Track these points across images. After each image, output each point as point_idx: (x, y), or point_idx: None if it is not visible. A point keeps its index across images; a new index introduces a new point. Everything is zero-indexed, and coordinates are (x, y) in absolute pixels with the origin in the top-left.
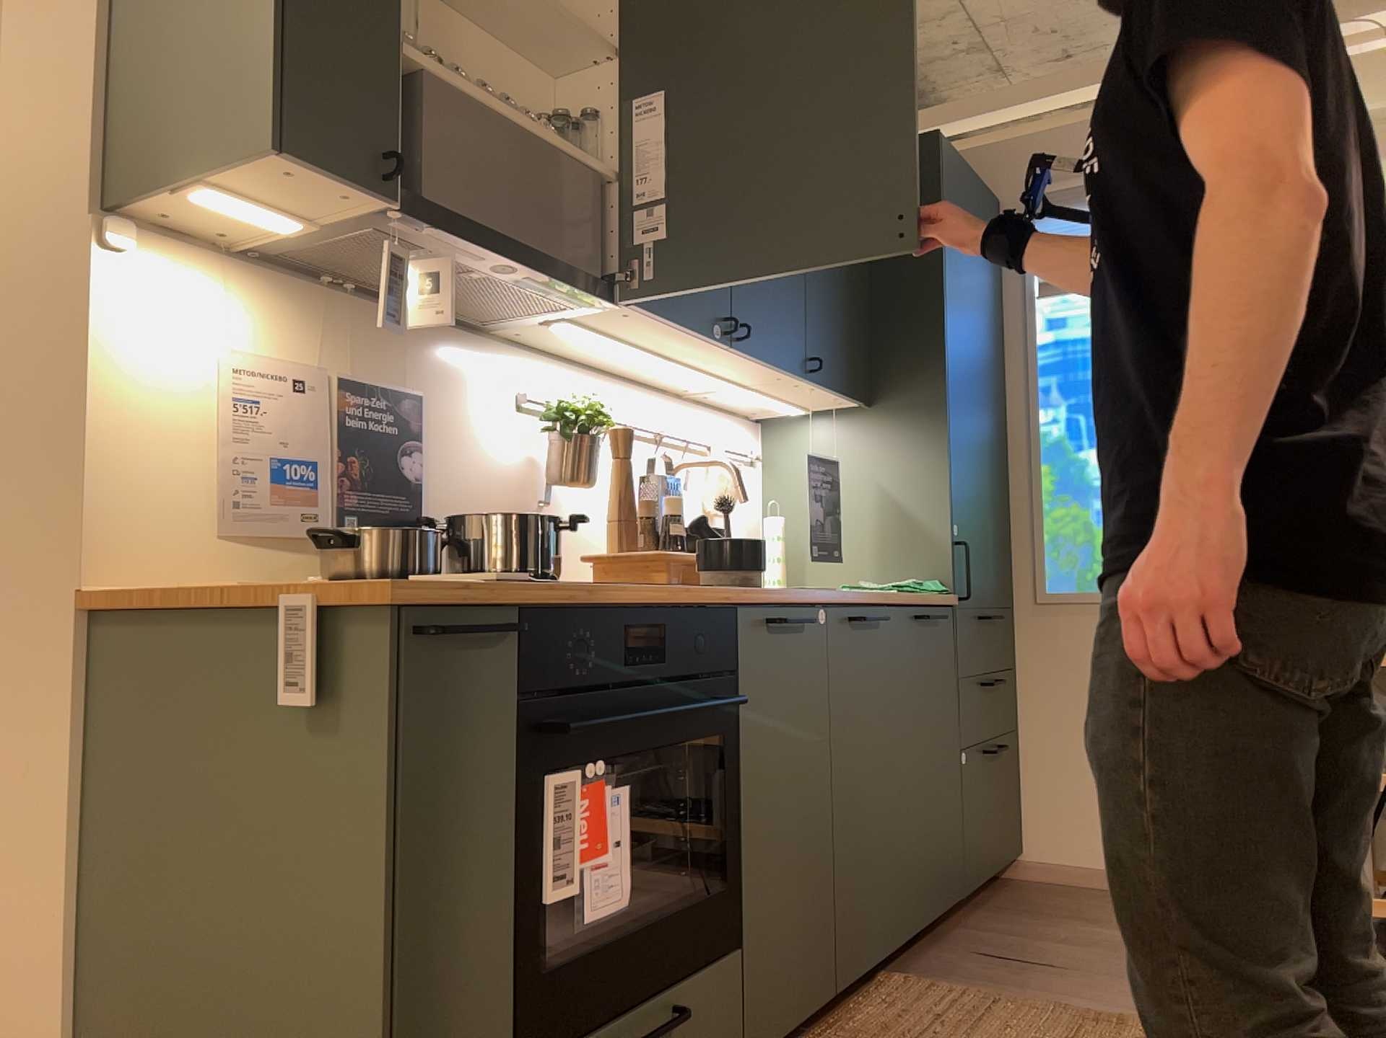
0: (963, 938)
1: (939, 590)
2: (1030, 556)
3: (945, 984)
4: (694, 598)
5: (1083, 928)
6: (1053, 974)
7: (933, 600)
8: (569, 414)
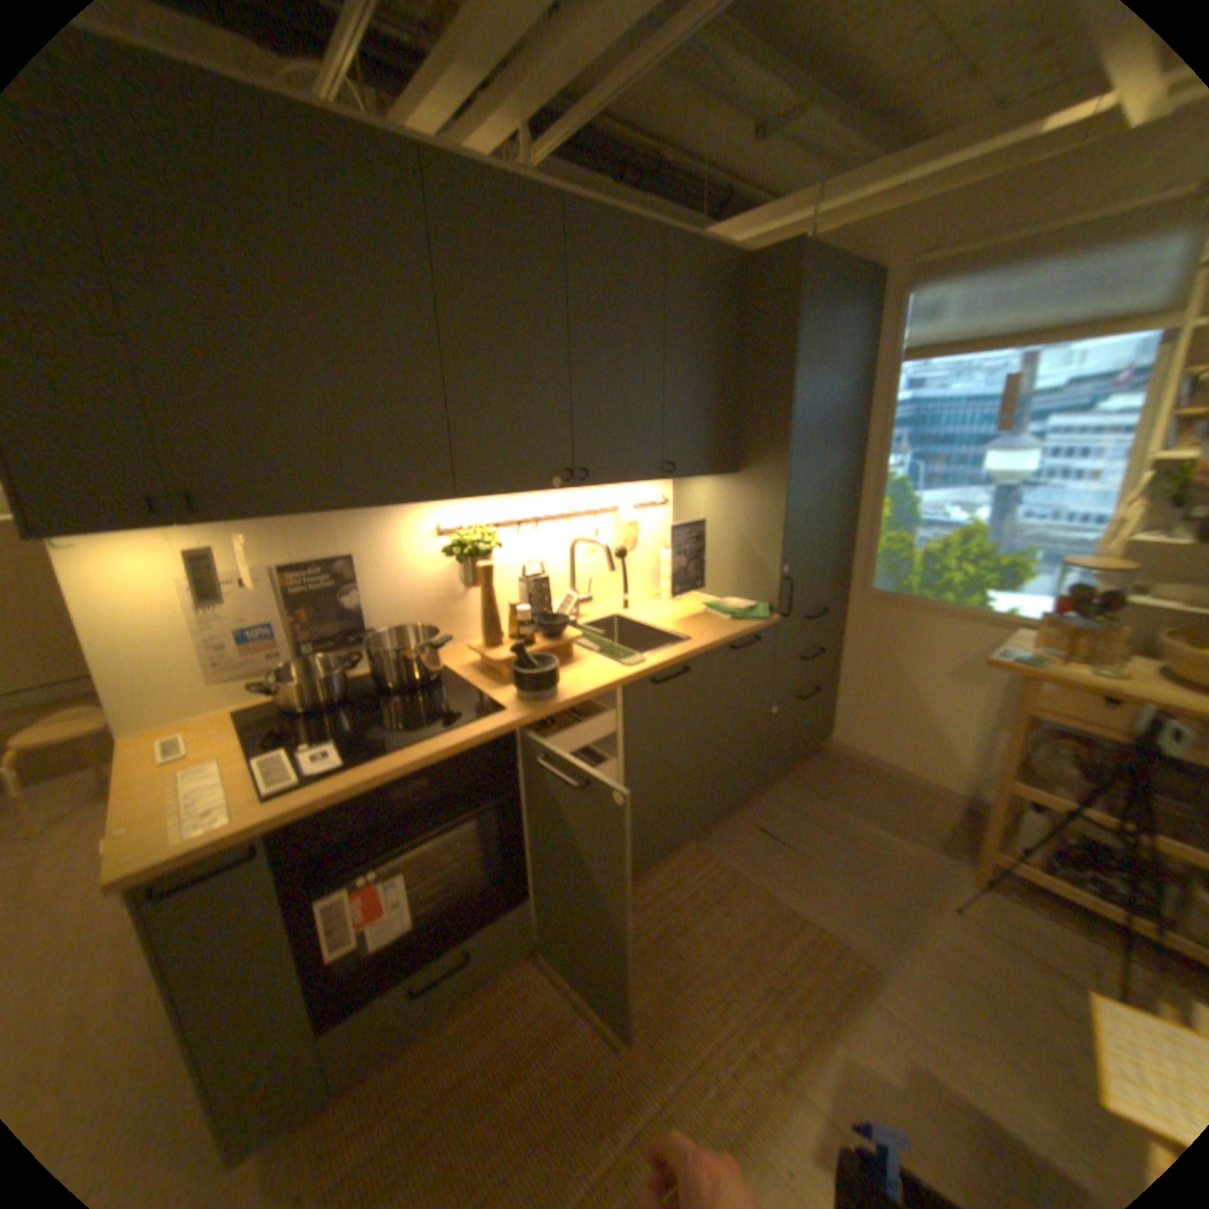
0: (755, 809)
1: (758, 618)
2: (864, 562)
3: (717, 858)
4: (466, 740)
5: (836, 813)
6: (789, 861)
7: (750, 627)
8: (454, 552)
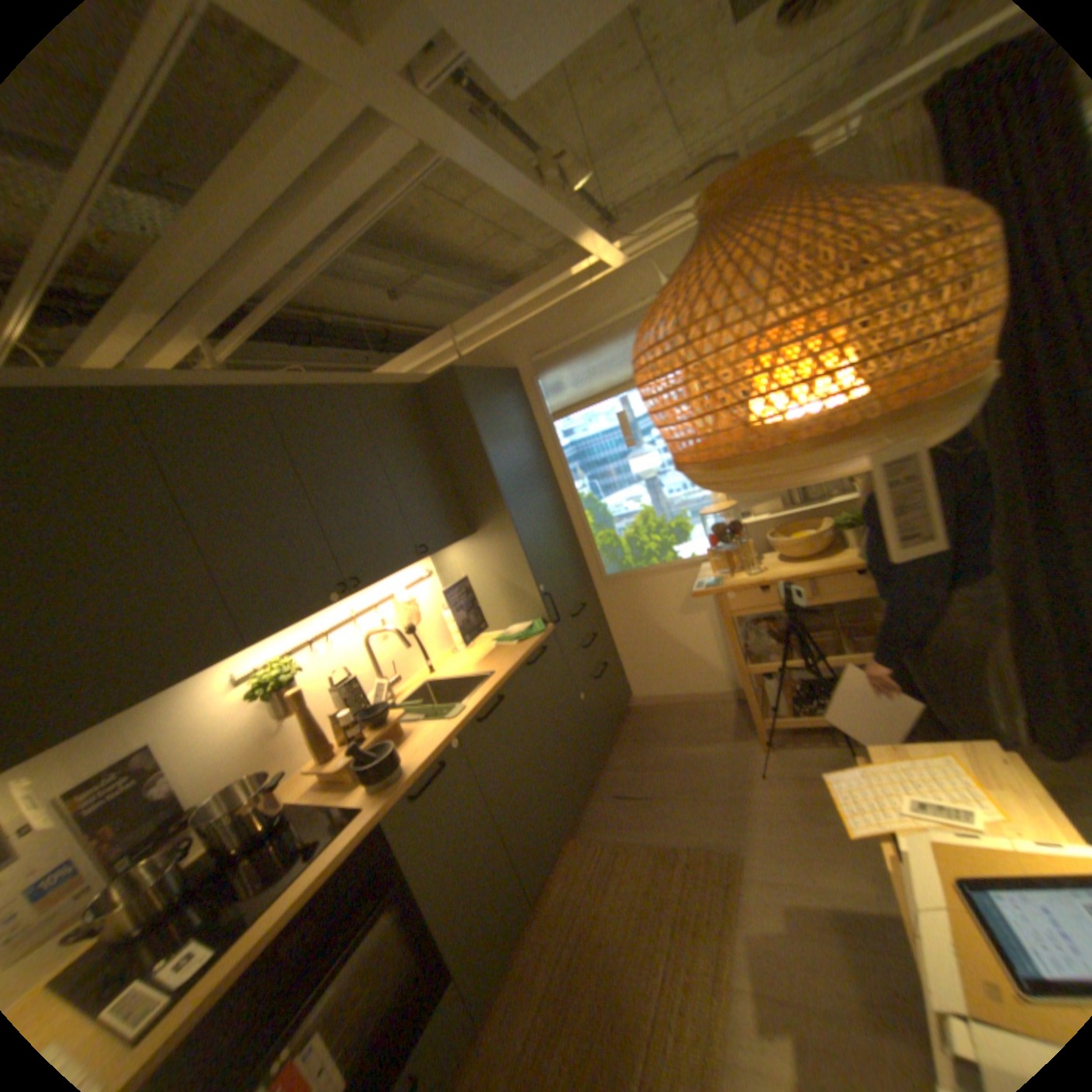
0: (604, 784)
1: (538, 632)
2: (592, 559)
3: (593, 842)
4: (336, 857)
5: (660, 752)
6: (644, 810)
7: (535, 642)
8: (259, 693)
